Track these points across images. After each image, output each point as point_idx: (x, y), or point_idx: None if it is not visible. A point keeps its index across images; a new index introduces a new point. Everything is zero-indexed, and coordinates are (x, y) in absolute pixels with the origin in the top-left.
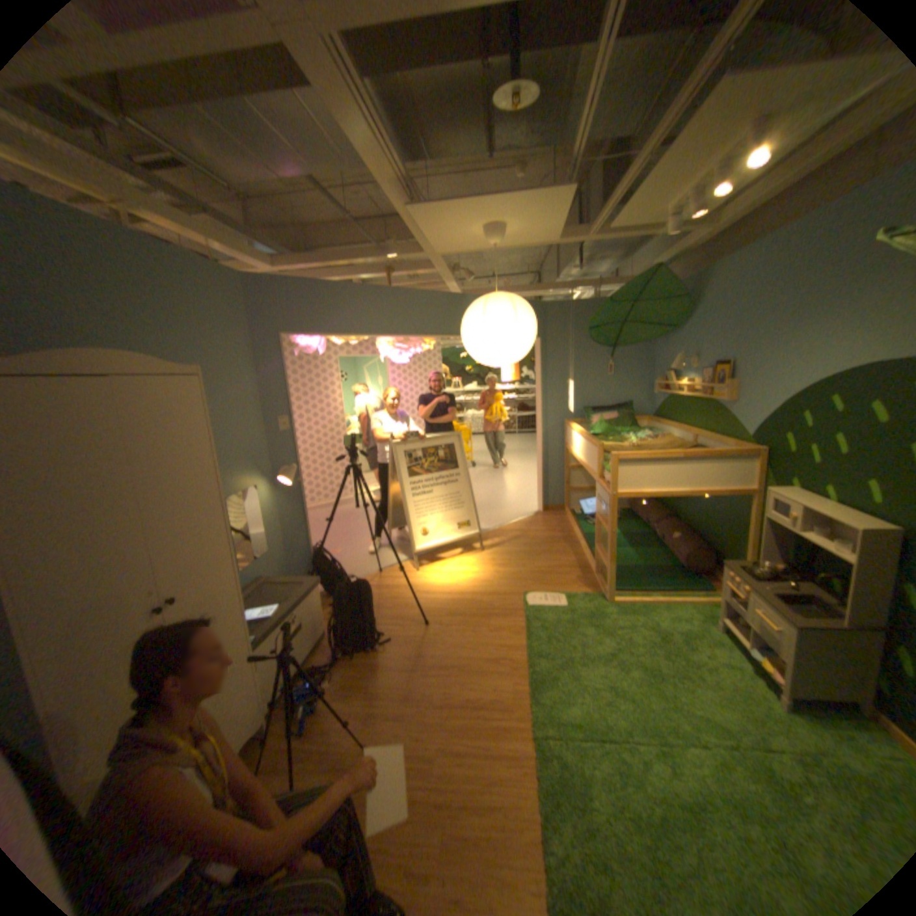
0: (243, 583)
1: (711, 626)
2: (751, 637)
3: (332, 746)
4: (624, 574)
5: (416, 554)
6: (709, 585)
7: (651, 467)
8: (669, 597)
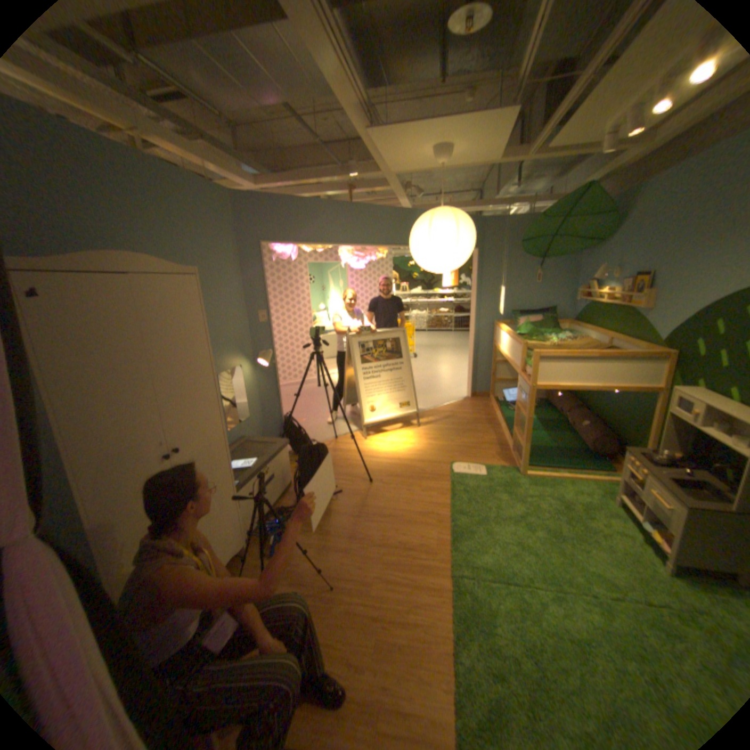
0: (231, 440)
1: (610, 500)
2: (644, 512)
3: (295, 566)
4: (537, 453)
5: (365, 426)
6: (611, 466)
7: (568, 364)
8: (575, 474)
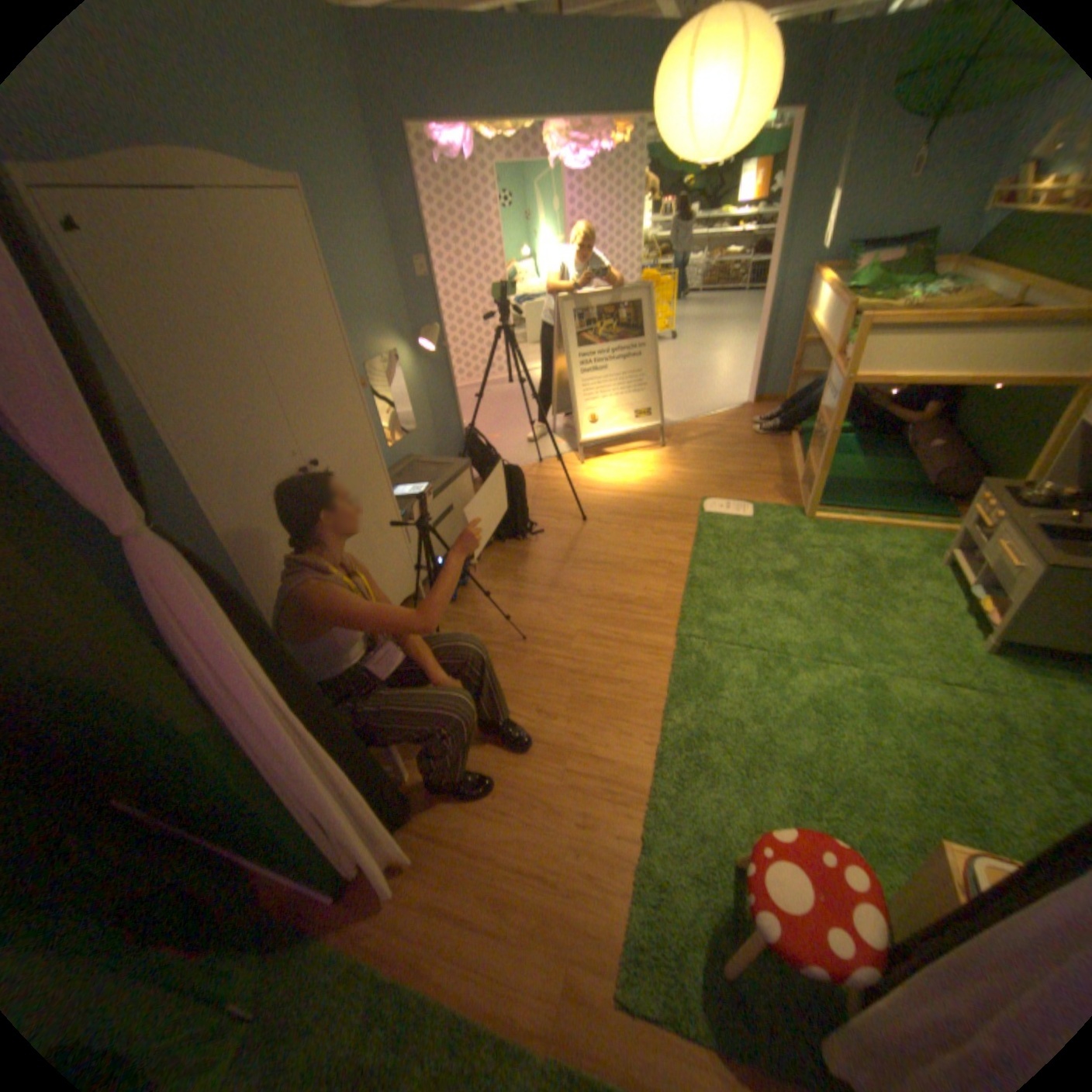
0: (394, 459)
1: (934, 556)
2: (982, 573)
3: (481, 613)
4: (839, 488)
5: (582, 446)
6: (955, 510)
7: (922, 338)
8: (891, 519)
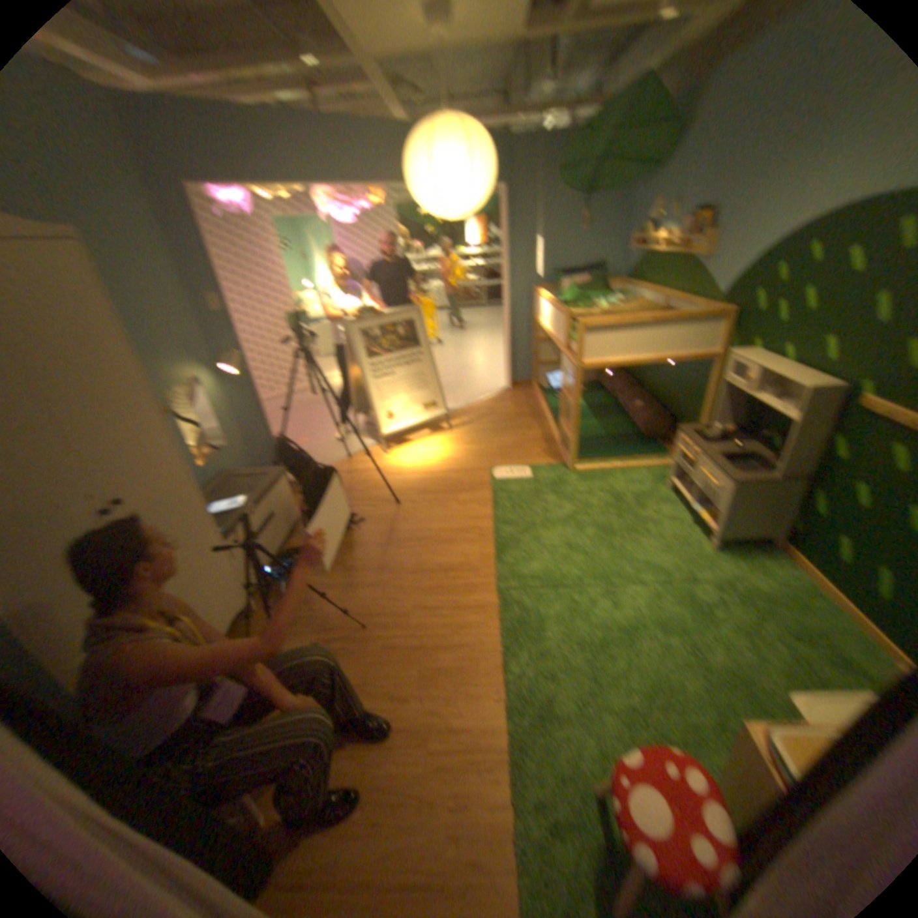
0: (204, 477)
1: (659, 484)
2: (693, 492)
3: (316, 610)
4: (585, 443)
5: (383, 437)
6: (662, 448)
7: (617, 334)
8: (625, 461)
